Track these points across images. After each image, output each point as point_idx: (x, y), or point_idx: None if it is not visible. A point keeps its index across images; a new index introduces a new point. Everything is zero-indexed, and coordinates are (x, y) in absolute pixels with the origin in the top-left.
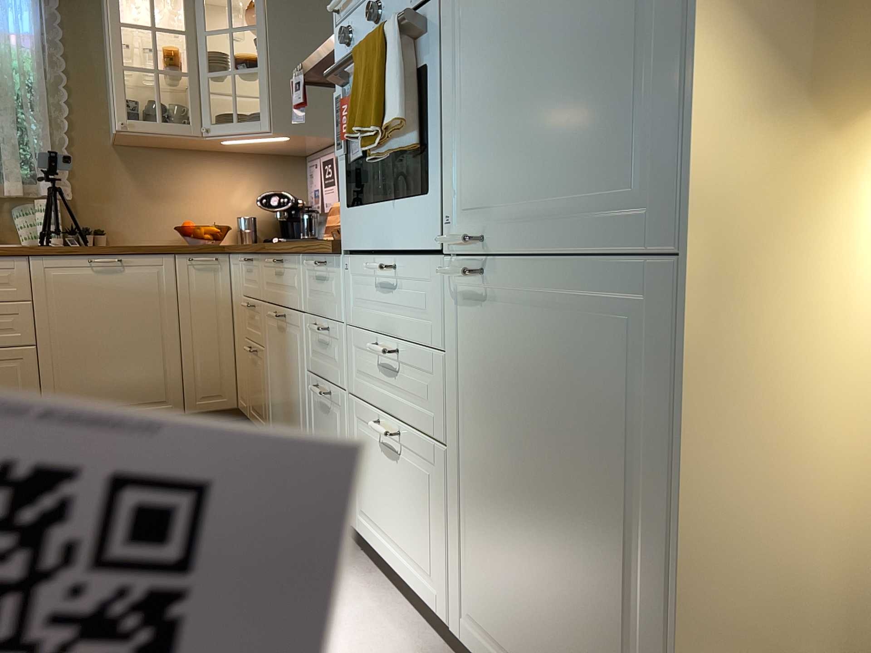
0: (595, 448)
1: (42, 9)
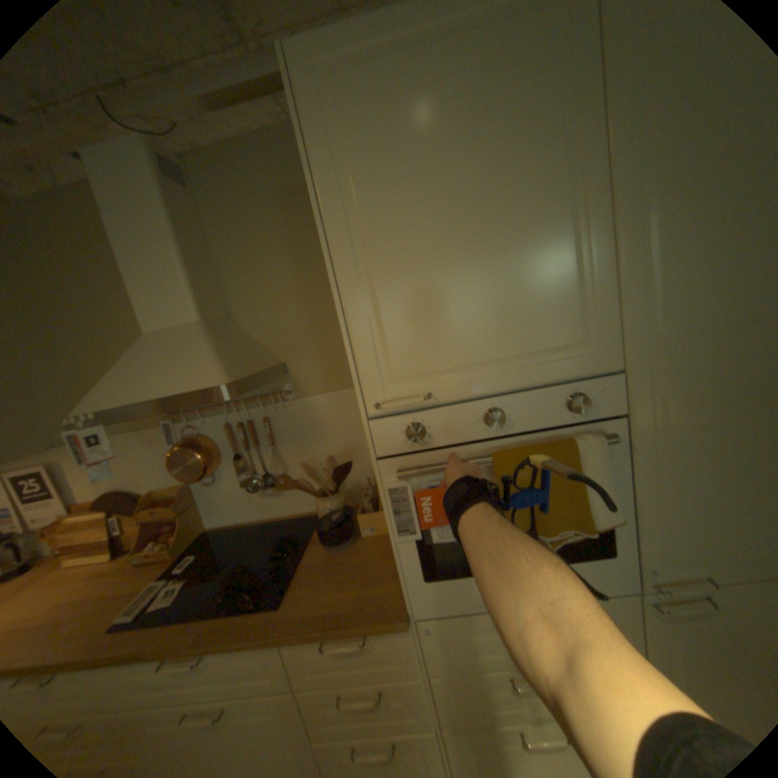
0: None
1: None
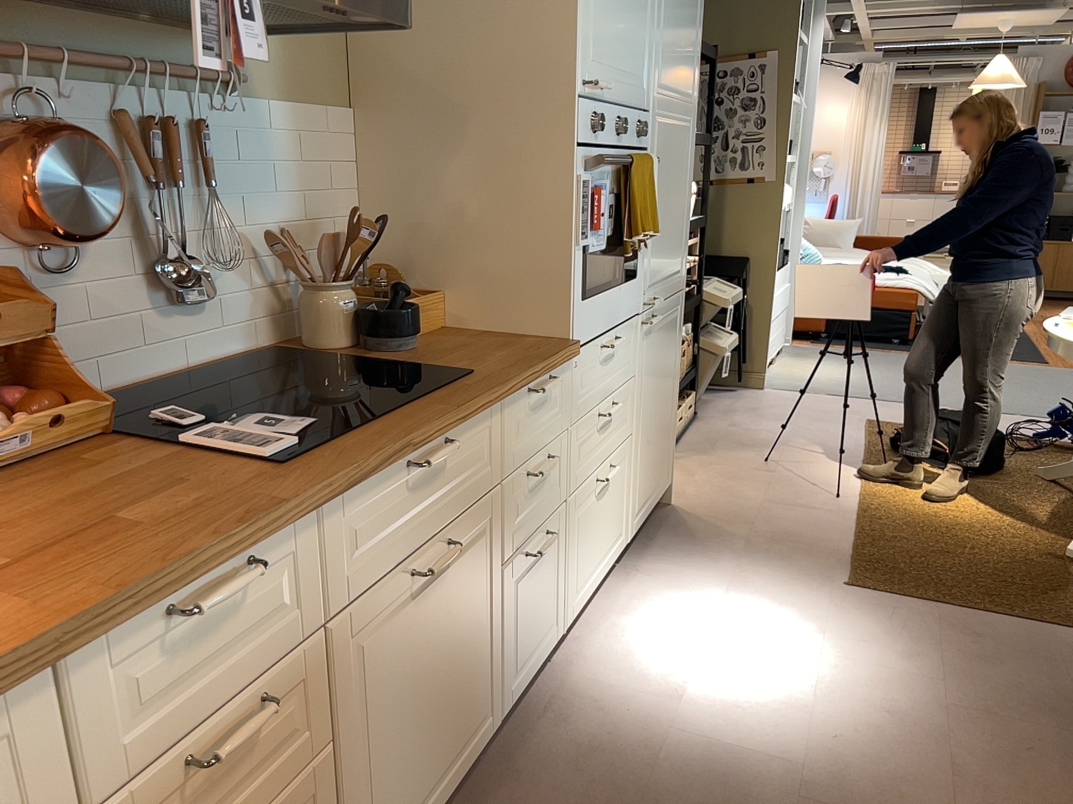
0: (669, 367)
1: None
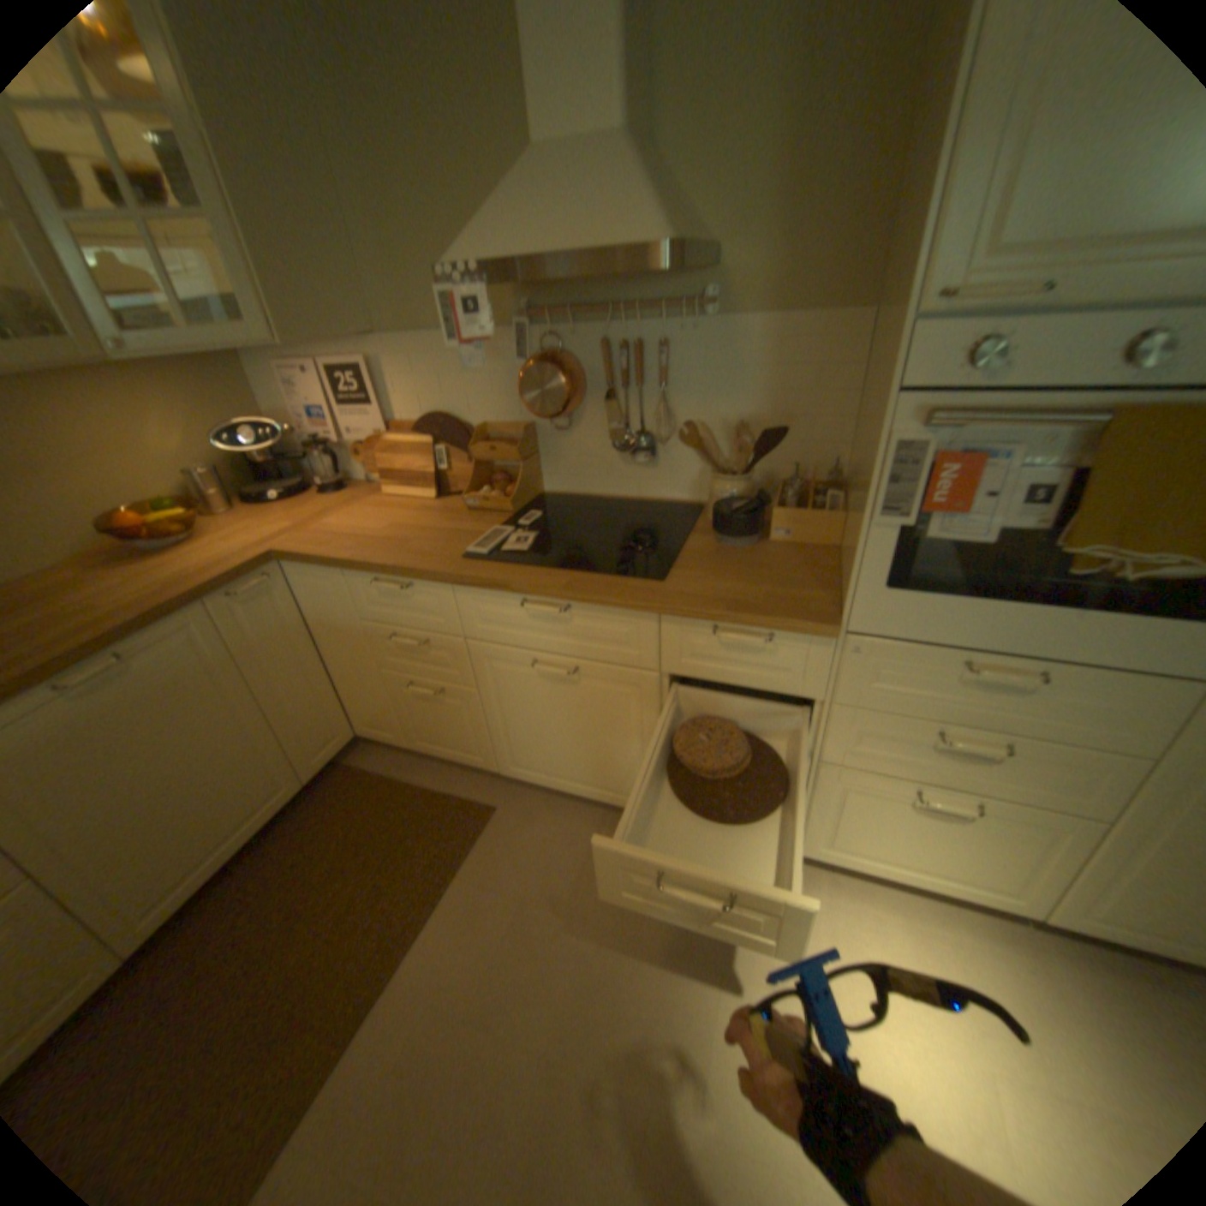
0: None
1: None
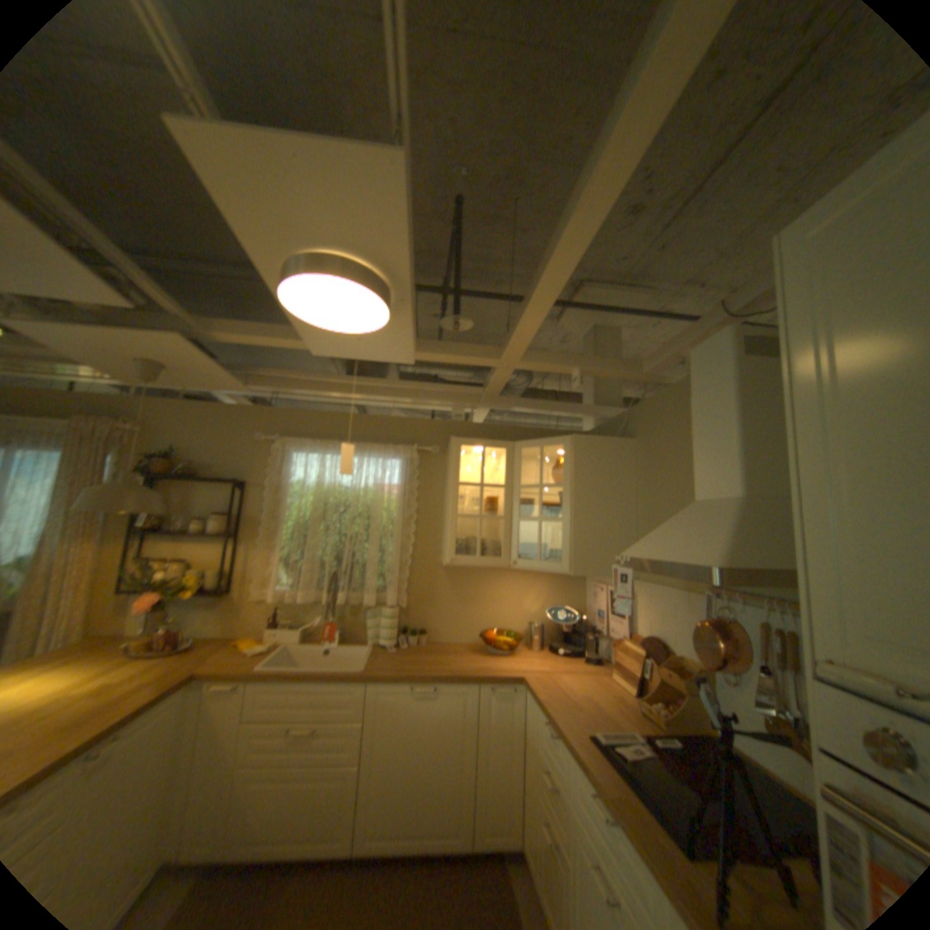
0: None
1: (408, 467)
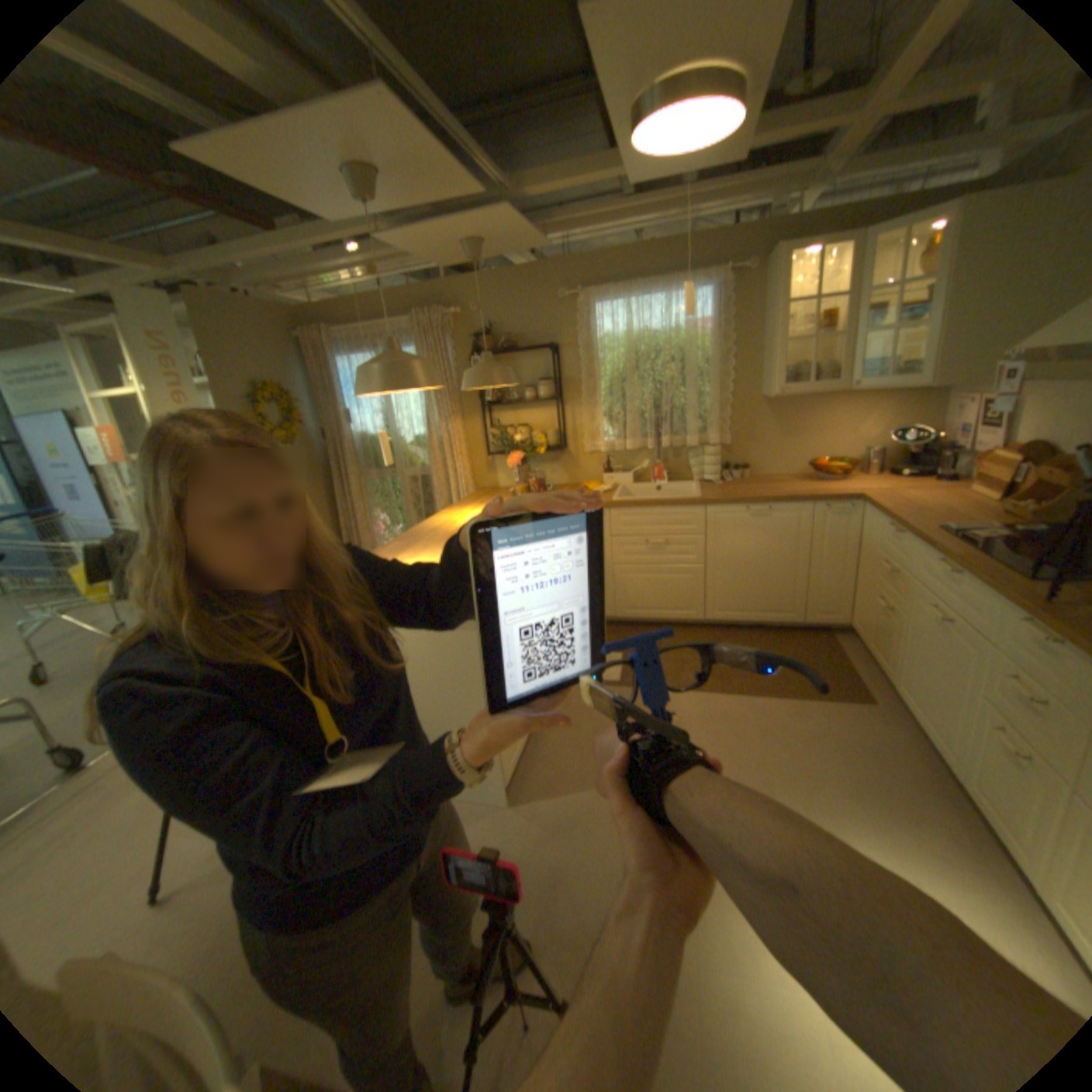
0: None
1: (720, 294)
